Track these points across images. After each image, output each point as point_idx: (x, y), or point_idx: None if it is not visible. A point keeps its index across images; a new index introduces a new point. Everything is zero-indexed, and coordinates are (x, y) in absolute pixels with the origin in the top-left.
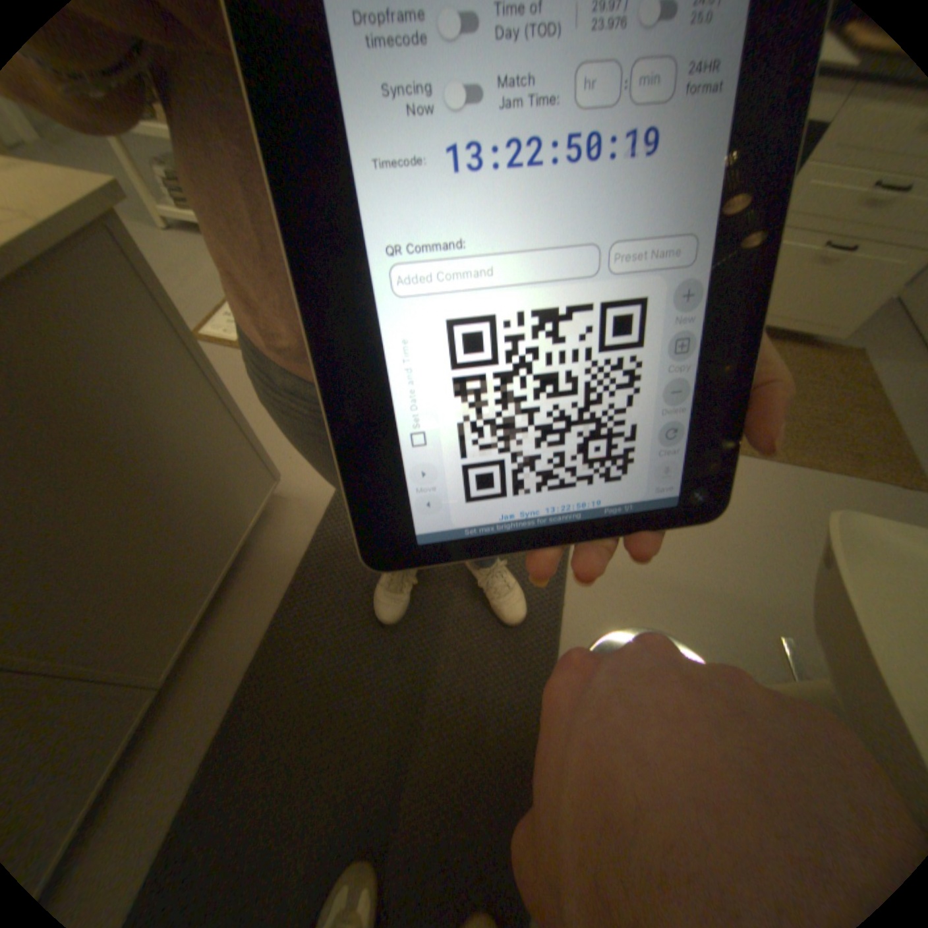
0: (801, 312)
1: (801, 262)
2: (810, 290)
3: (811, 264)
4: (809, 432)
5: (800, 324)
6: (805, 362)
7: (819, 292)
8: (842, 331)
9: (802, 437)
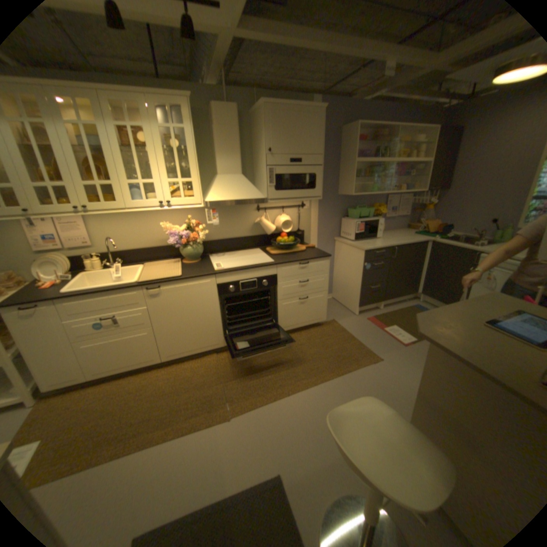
0: (307, 320)
1: (296, 307)
2: (305, 313)
3: (299, 306)
4: (337, 361)
5: (310, 323)
6: (320, 334)
7: (307, 312)
8: (323, 319)
9: (336, 364)
